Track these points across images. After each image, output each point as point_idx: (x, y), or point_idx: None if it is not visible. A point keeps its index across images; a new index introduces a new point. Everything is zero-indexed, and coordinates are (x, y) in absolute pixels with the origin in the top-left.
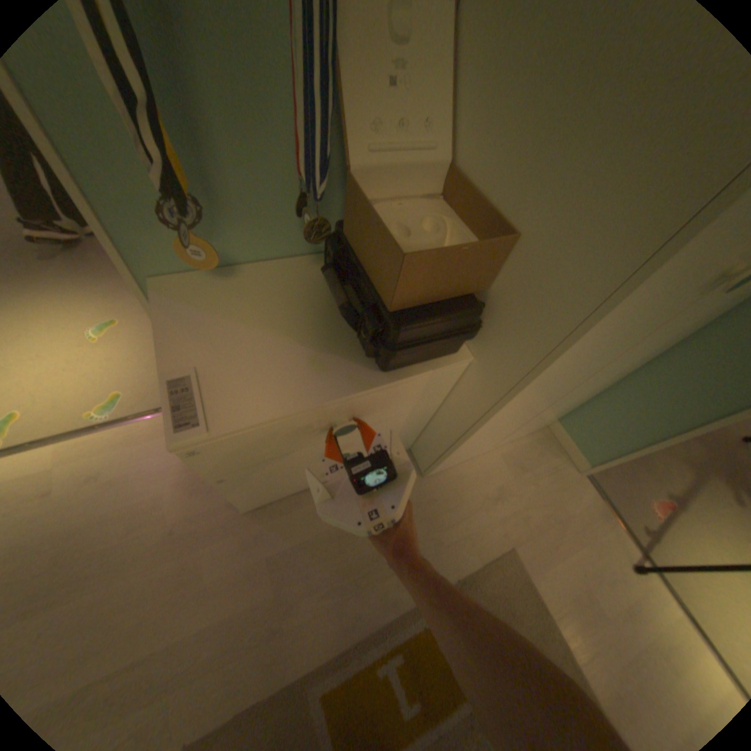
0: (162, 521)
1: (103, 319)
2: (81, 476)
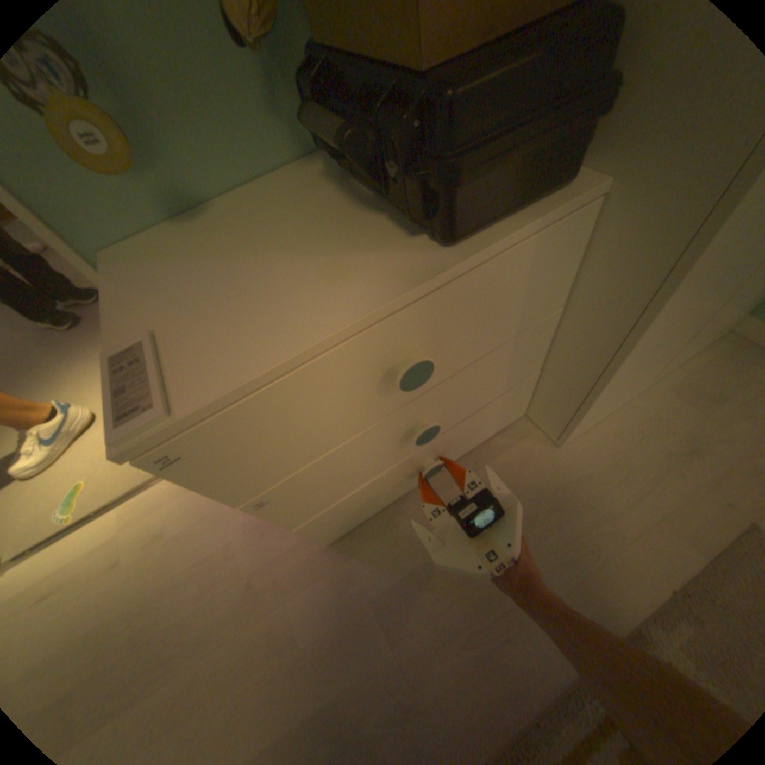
0: (235, 573)
1: None
2: (144, 537)
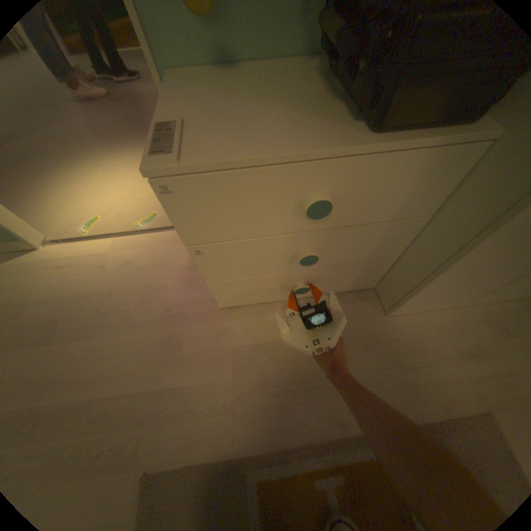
0: (164, 299)
1: None
2: (123, 259)
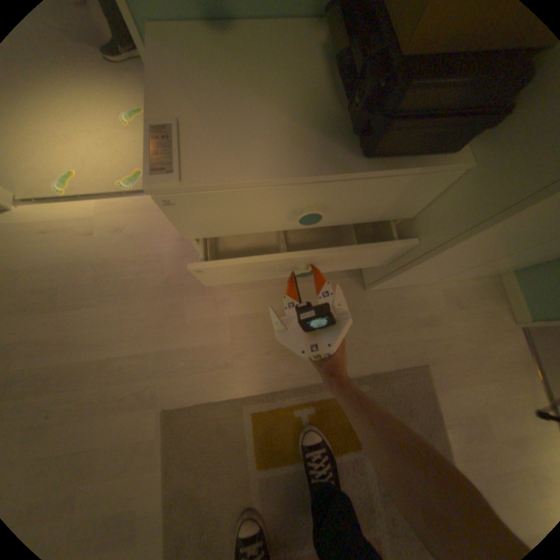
0: (161, 271)
1: (132, 106)
2: (111, 227)
